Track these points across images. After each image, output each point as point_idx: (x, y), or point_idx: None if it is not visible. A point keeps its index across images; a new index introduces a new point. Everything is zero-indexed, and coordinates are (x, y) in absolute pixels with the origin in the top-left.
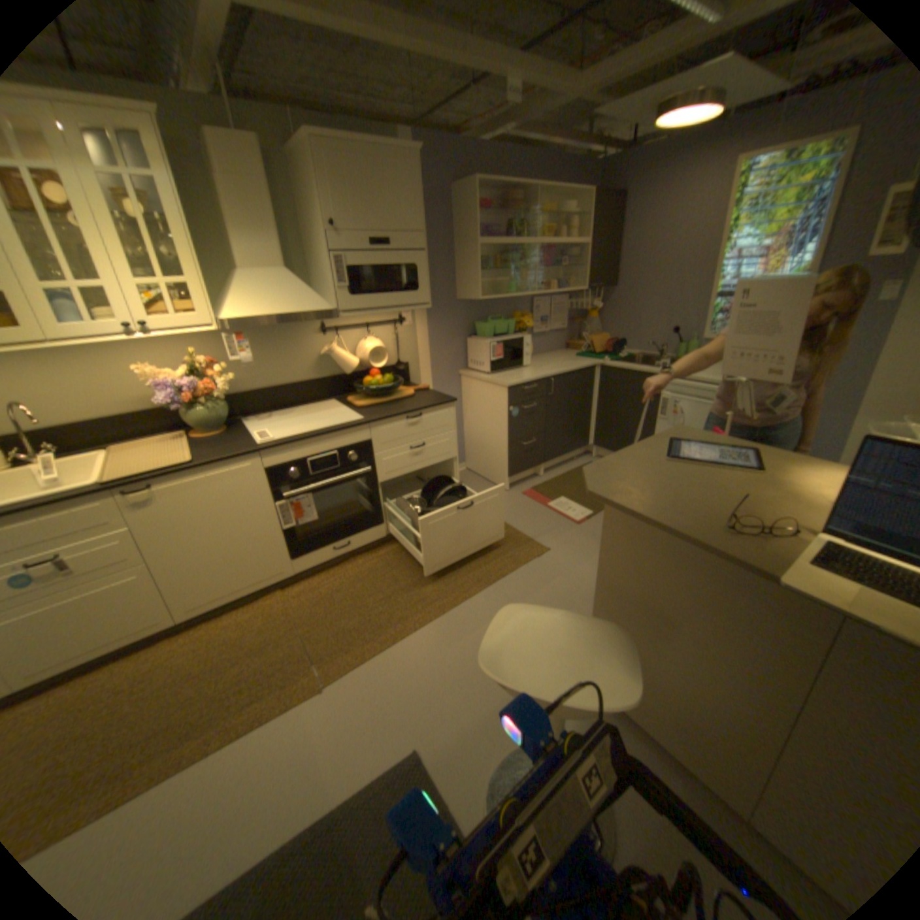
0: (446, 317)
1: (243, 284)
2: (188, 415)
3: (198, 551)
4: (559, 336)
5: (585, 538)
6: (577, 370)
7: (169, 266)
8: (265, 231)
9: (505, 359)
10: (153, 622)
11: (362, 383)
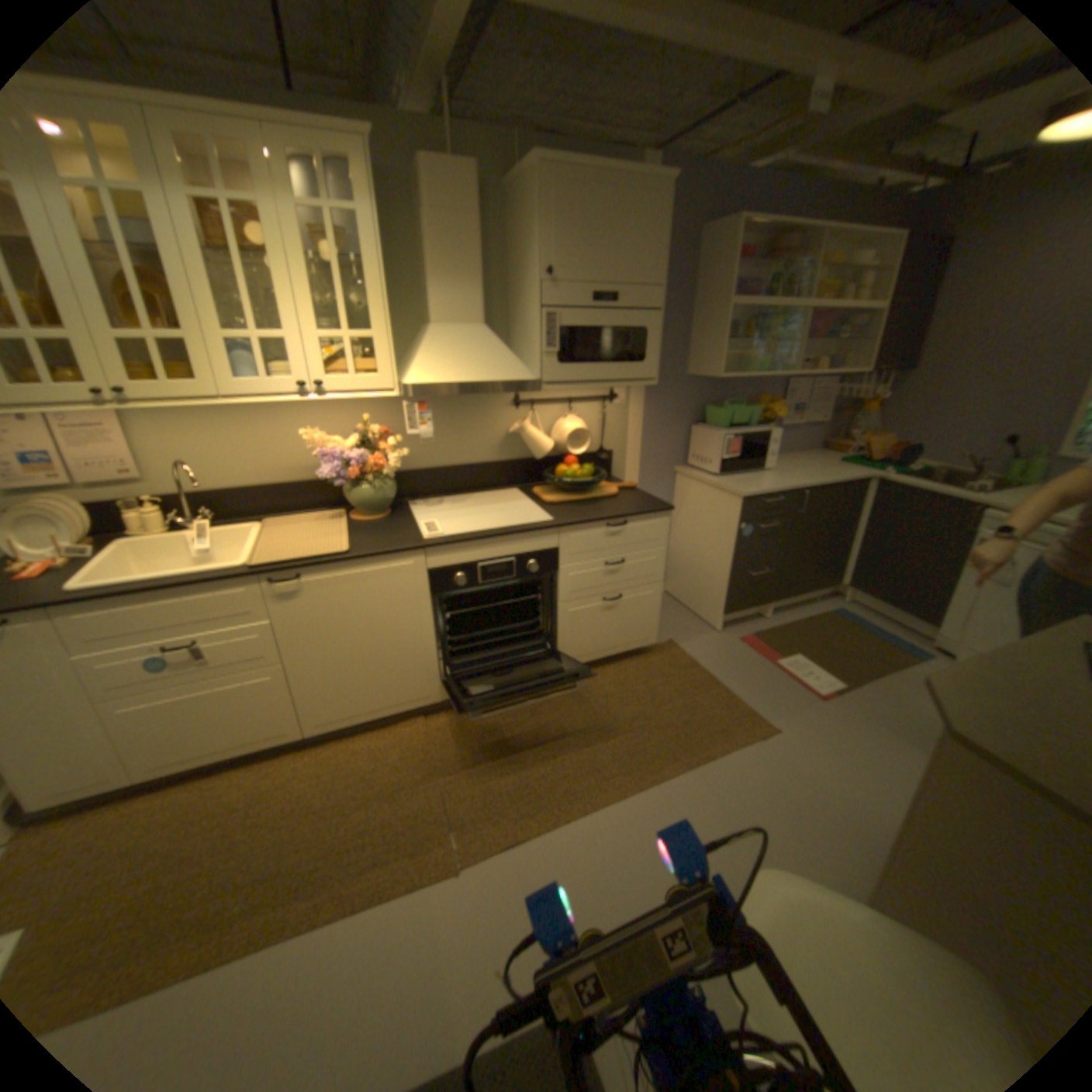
0: (670, 395)
1: (436, 341)
2: (354, 492)
3: (342, 657)
4: (818, 431)
5: (836, 724)
6: (845, 481)
7: (358, 315)
8: (470, 277)
9: (743, 458)
10: (283, 731)
11: (555, 472)
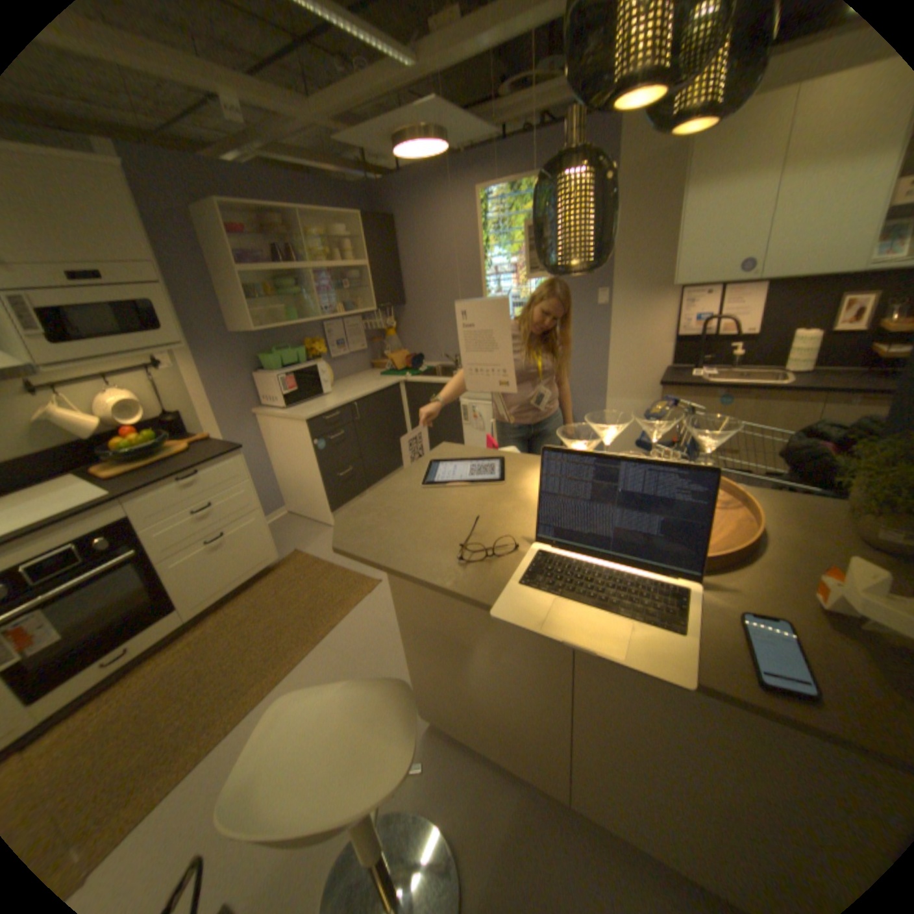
0: (219, 352)
1: None
2: None
3: None
4: (362, 357)
5: None
6: (380, 389)
7: None
8: None
9: (300, 390)
10: None
11: (106, 446)
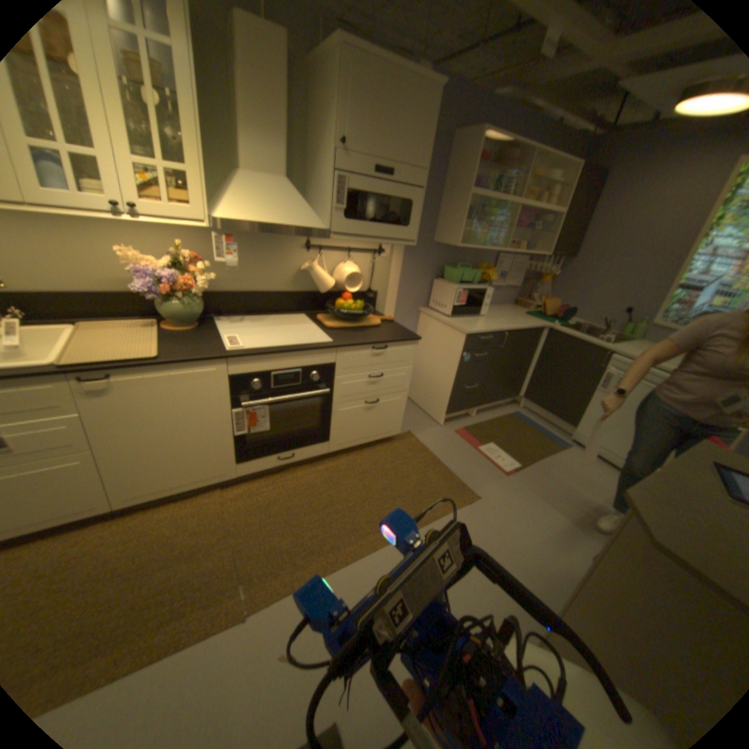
0: (421, 255)
1: (243, 184)
2: (164, 305)
3: (149, 444)
4: (513, 291)
5: (514, 491)
6: (530, 327)
7: (172, 150)
8: (275, 133)
9: (467, 305)
10: (91, 506)
11: (335, 304)
